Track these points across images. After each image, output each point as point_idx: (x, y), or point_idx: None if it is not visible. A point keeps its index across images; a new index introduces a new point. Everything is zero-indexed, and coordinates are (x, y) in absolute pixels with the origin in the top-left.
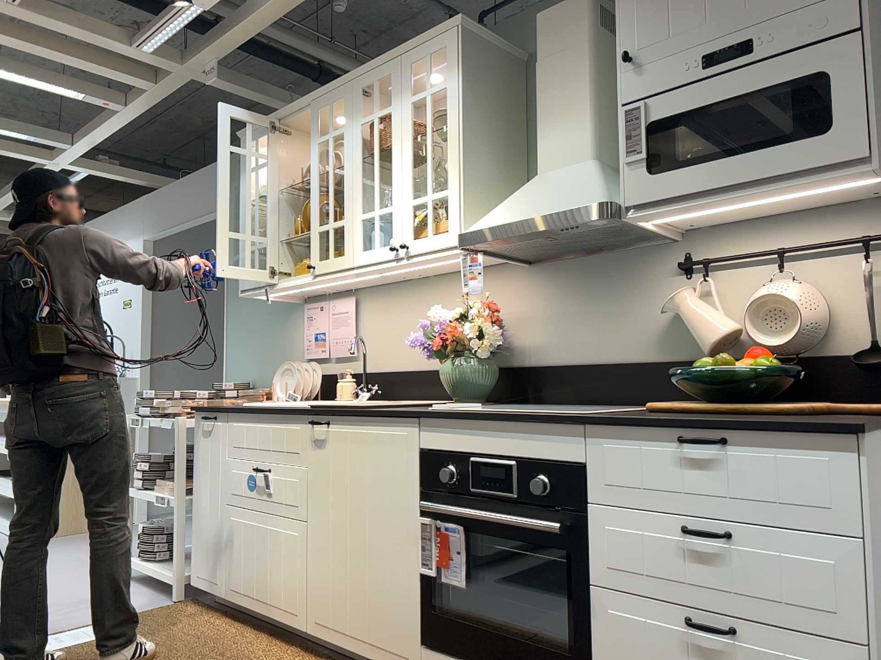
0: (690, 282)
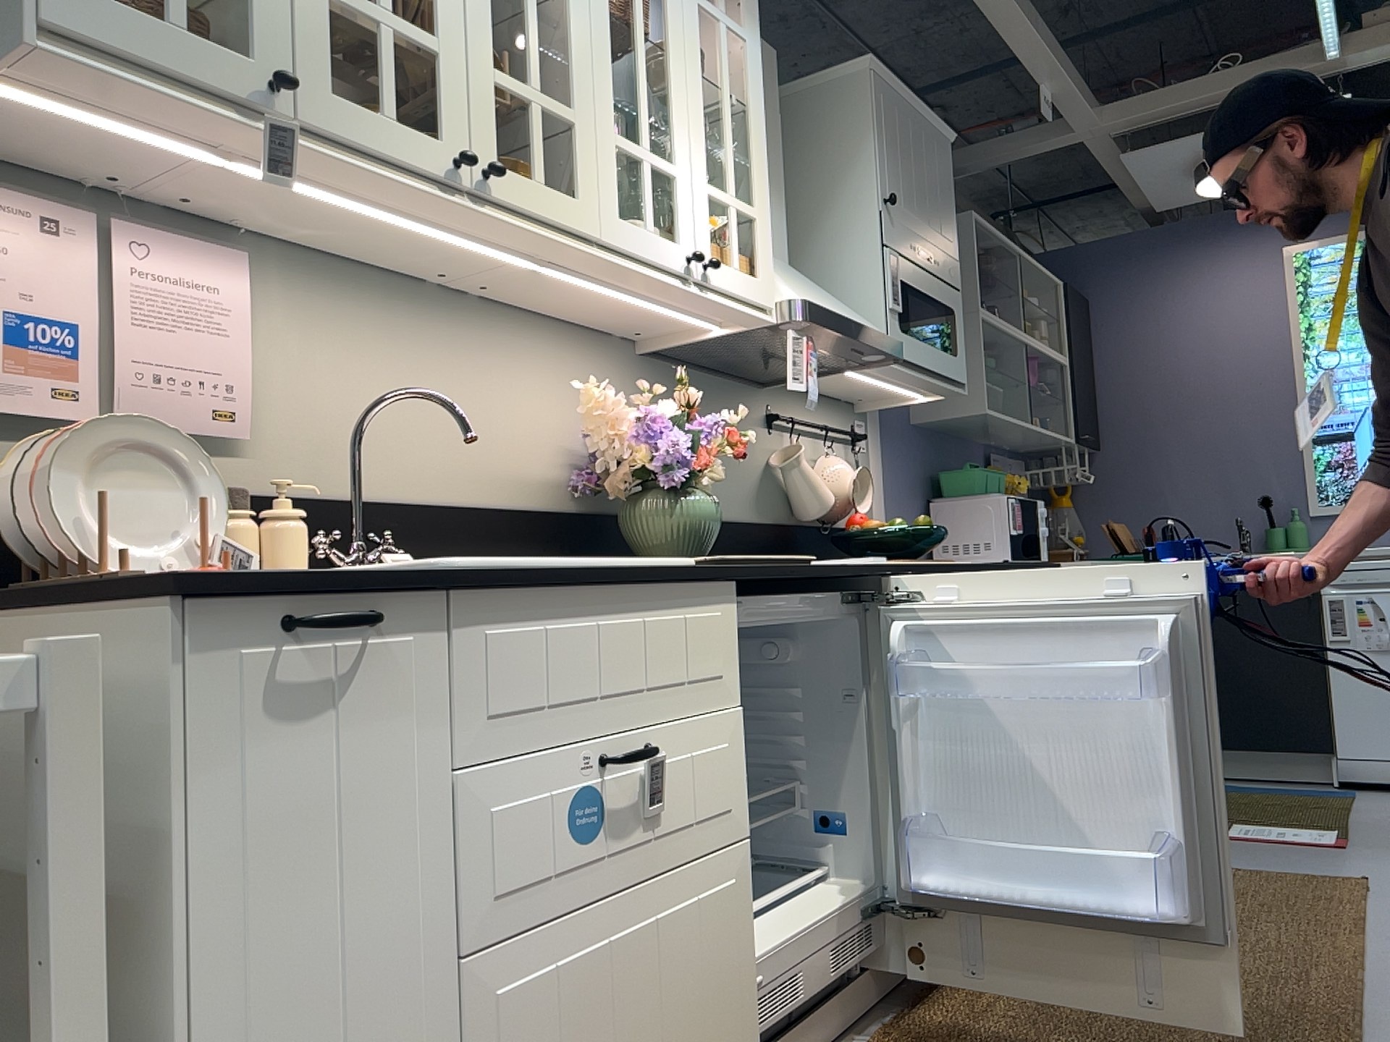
0: (775, 438)
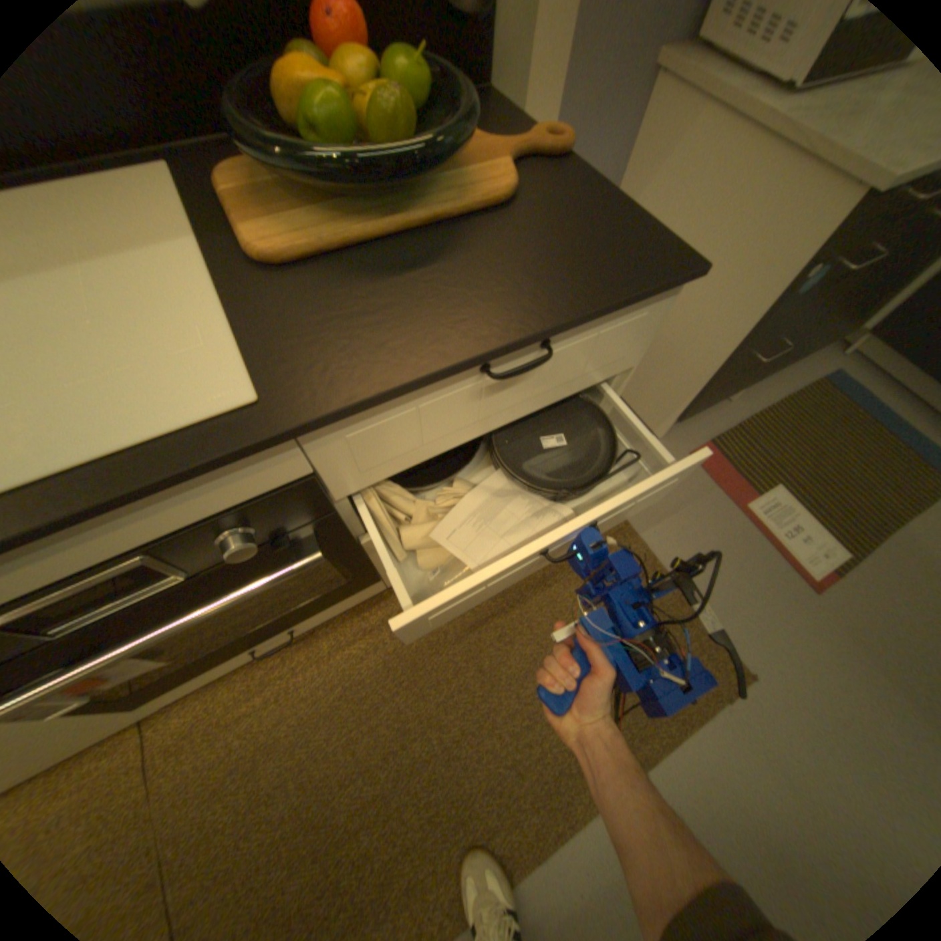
0: None
